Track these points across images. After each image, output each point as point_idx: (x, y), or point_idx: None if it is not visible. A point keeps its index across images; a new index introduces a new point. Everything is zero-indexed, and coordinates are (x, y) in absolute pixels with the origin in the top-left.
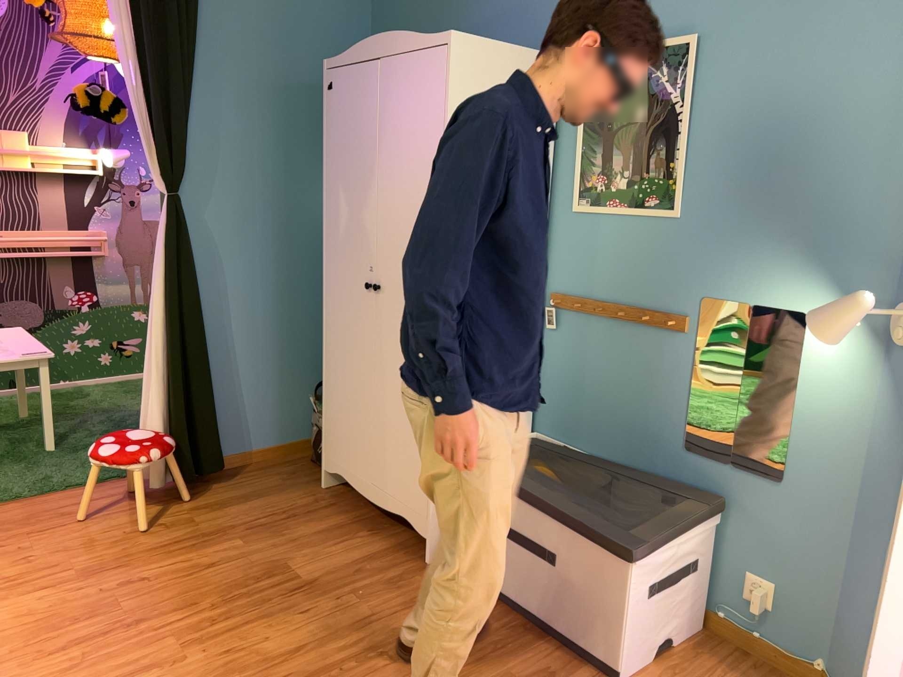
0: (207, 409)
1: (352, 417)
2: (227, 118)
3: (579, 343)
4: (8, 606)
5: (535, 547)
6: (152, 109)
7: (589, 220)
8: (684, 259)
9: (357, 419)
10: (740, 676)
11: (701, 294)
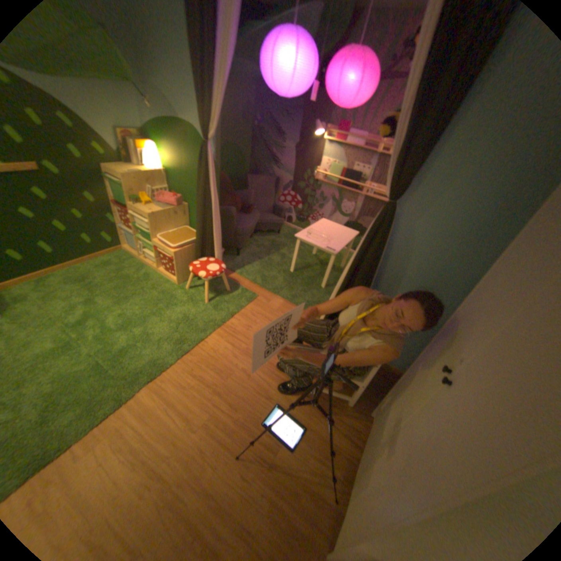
0: None
1: (388, 421)
2: (482, 149)
3: None
4: (218, 343)
5: None
6: (409, 134)
7: None
8: None
9: (386, 427)
10: None
11: None
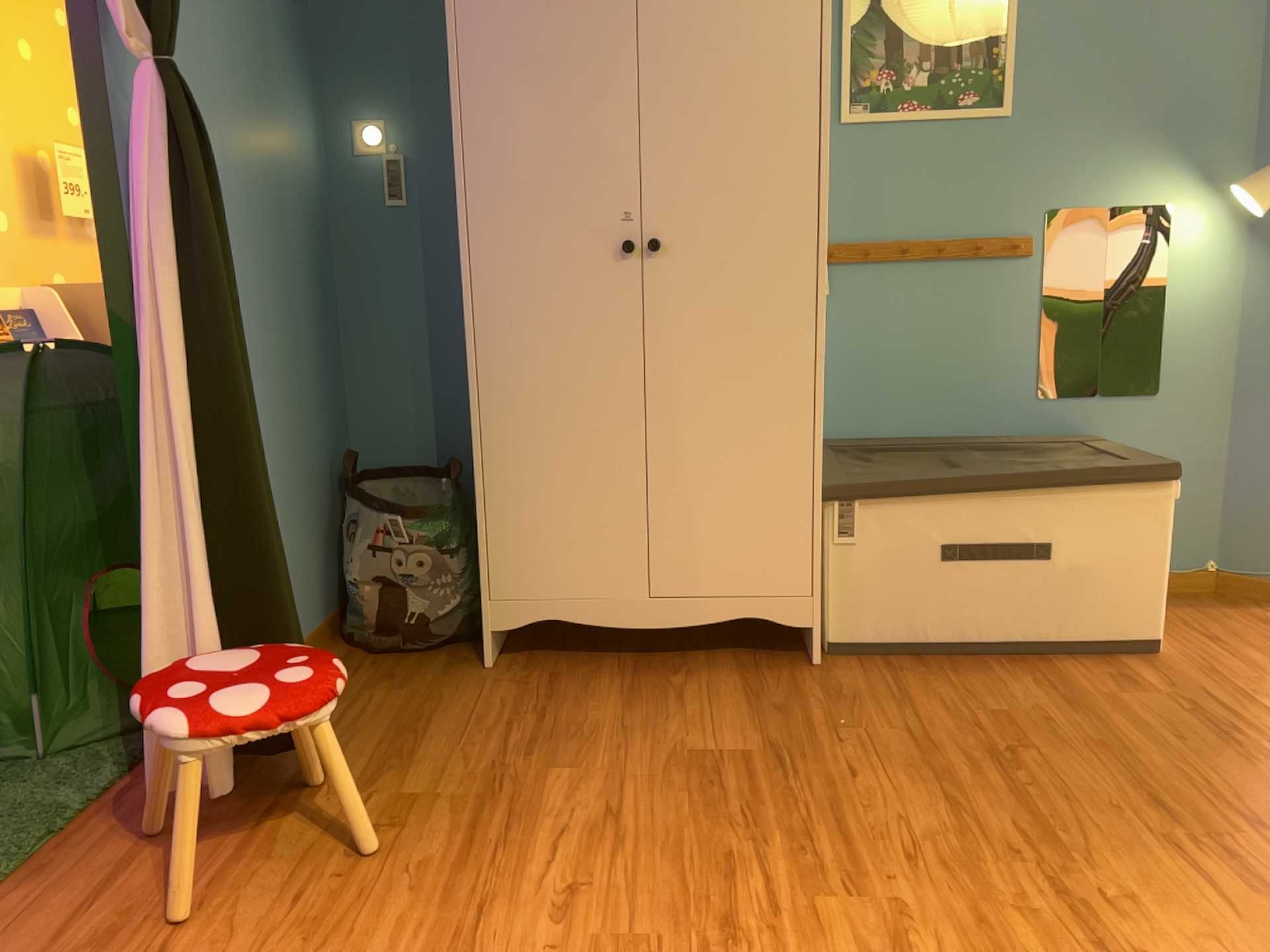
0: (285, 575)
1: (584, 499)
2: None
3: (865, 307)
4: None
5: (1014, 548)
6: None
7: (868, 133)
8: (1019, 167)
9: (600, 498)
10: (1177, 608)
11: (1044, 205)
